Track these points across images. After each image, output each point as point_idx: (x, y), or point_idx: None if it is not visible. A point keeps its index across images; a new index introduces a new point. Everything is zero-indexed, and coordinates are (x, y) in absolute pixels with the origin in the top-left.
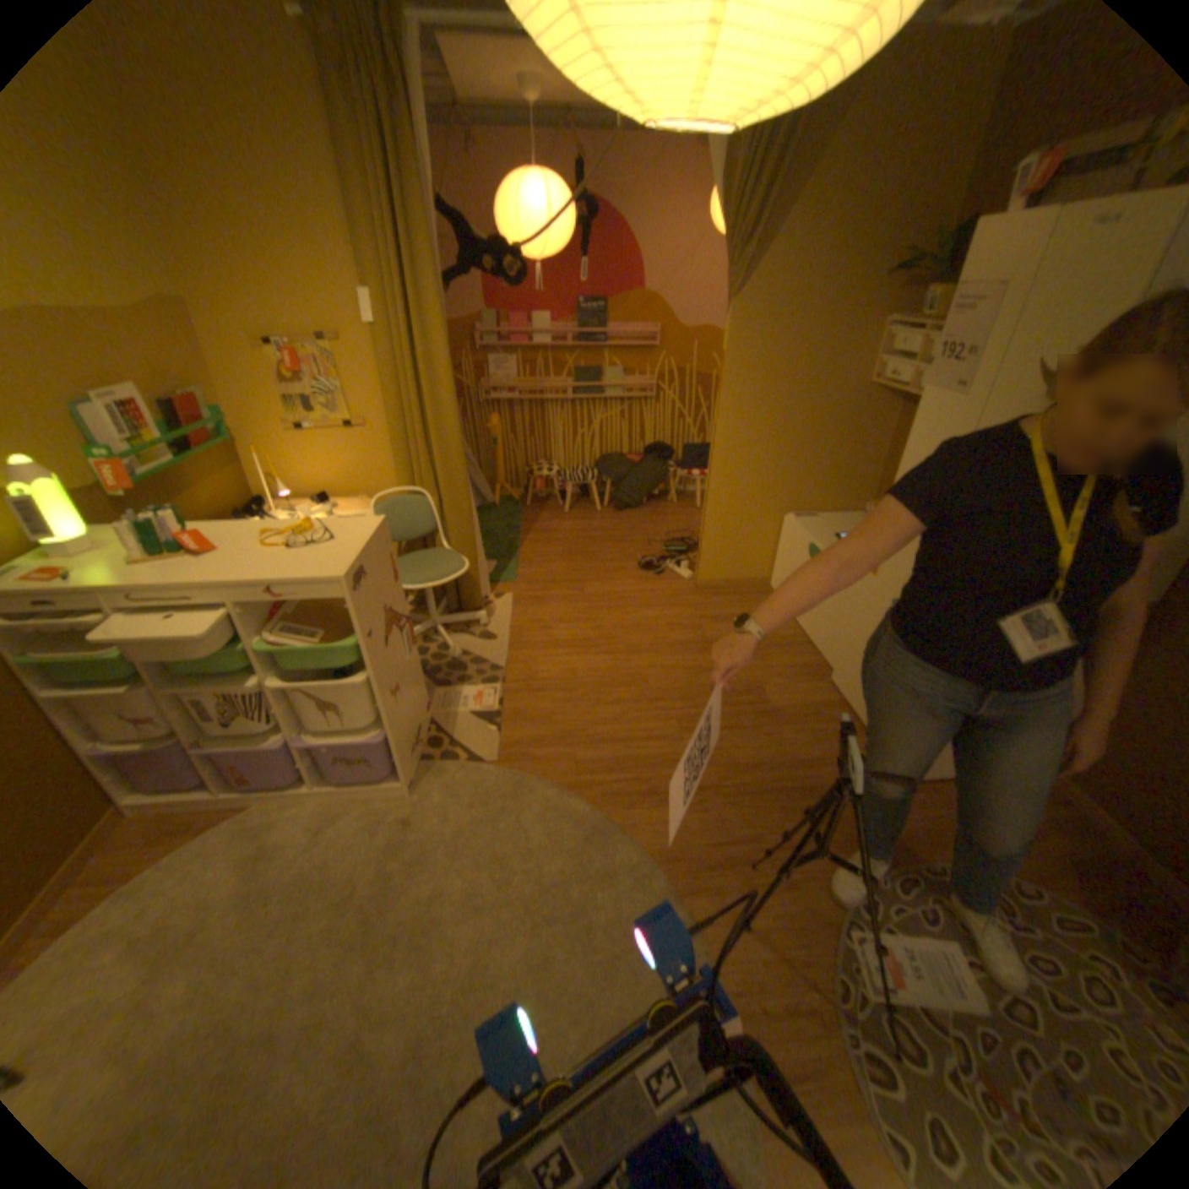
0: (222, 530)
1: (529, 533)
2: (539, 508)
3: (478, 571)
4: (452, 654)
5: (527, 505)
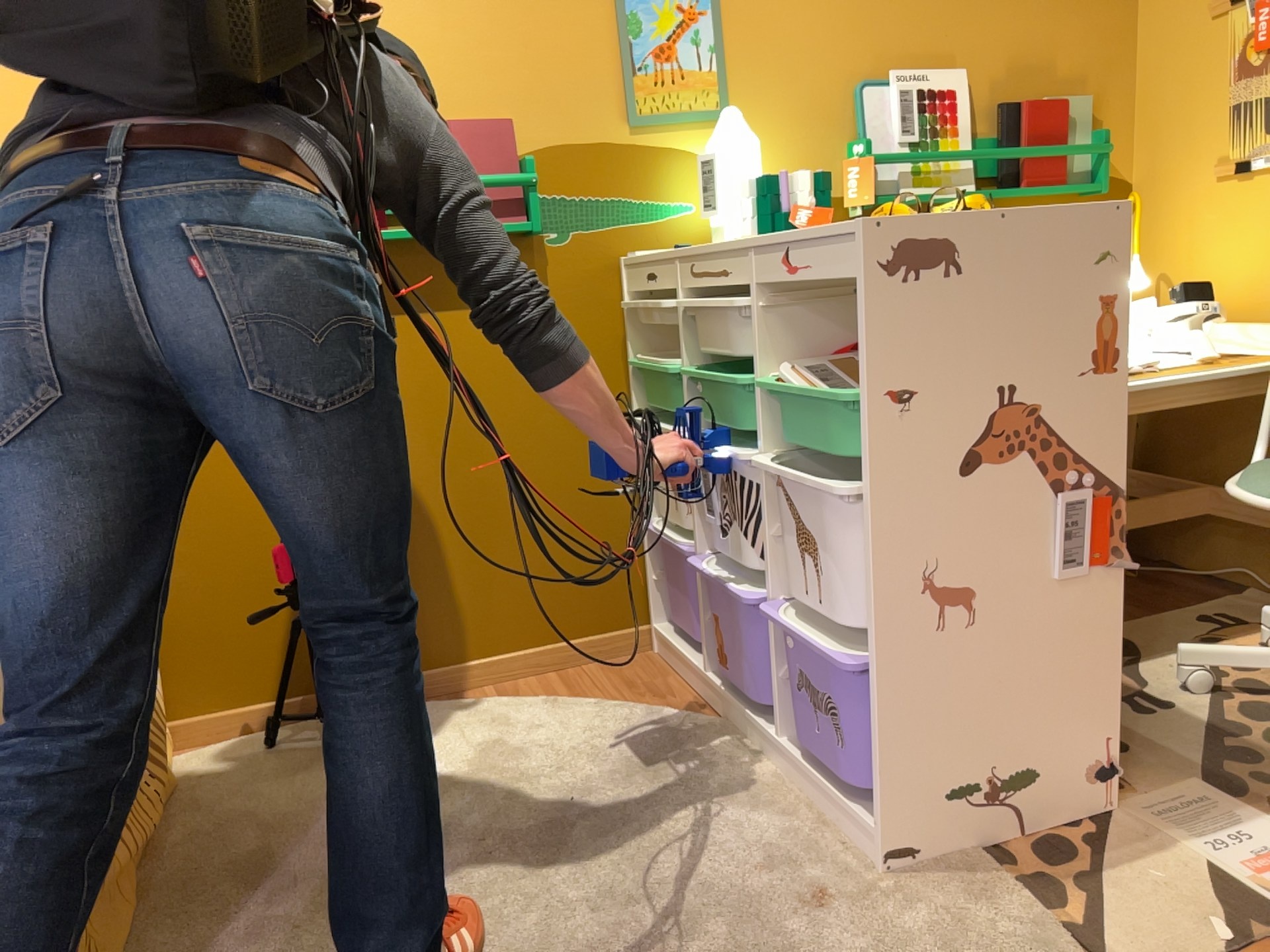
0: None
1: None
2: None
3: None
4: None
5: None
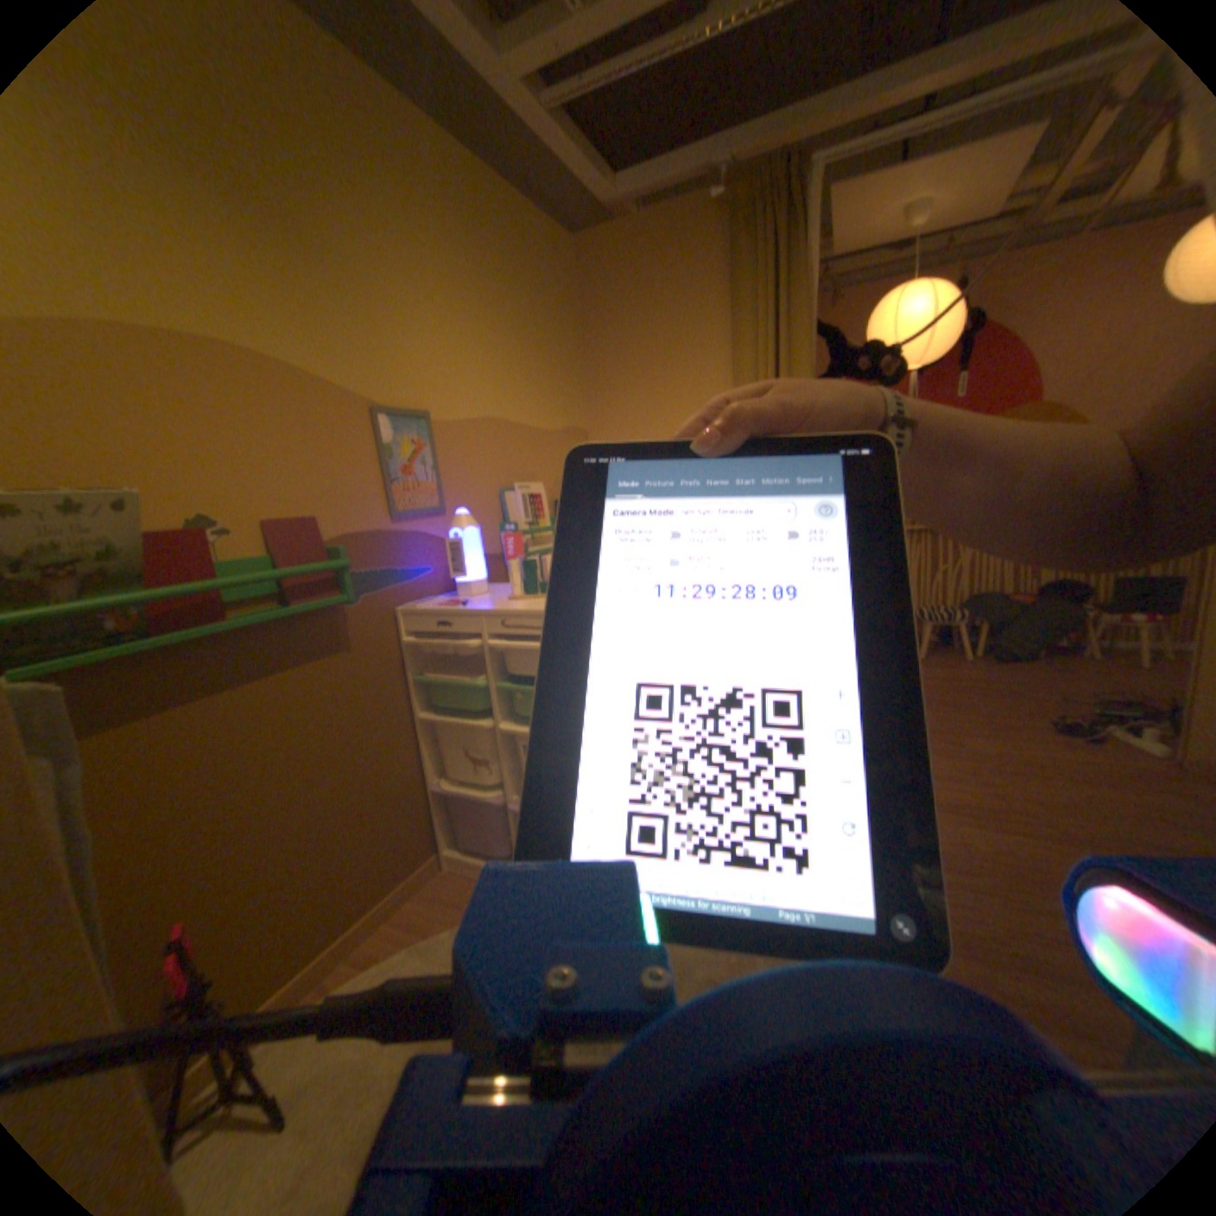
0: None
1: None
2: None
3: None
4: None
5: None
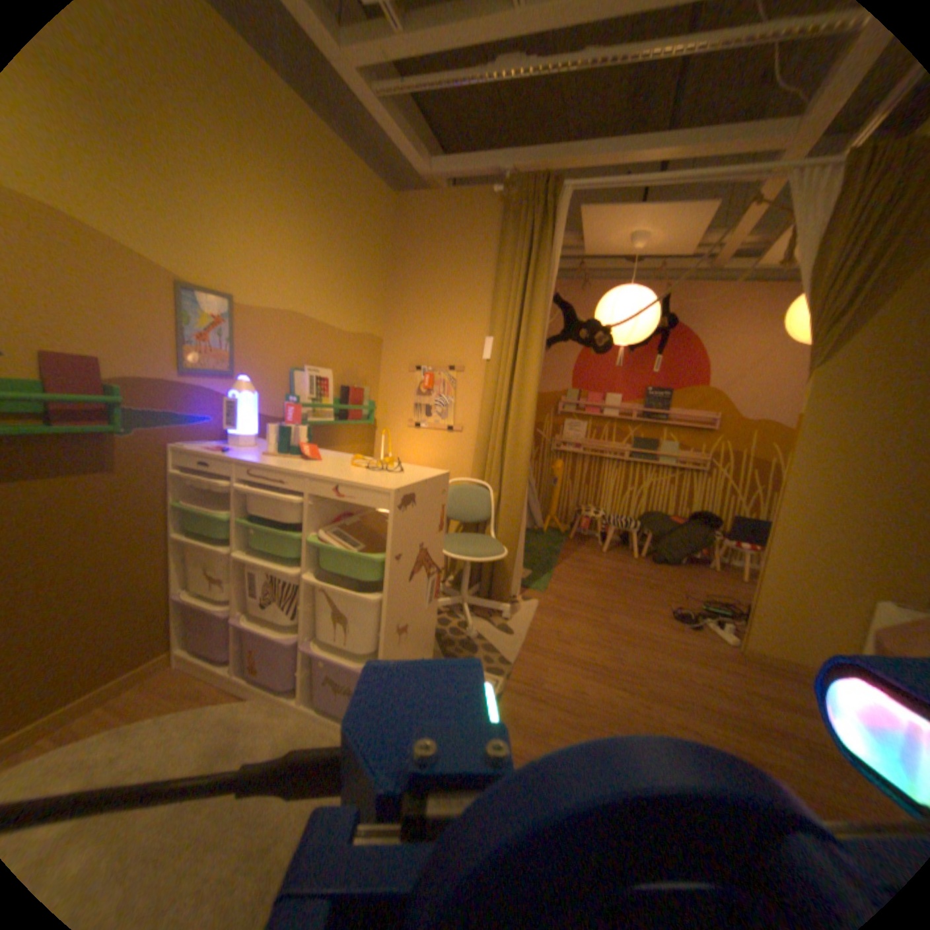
0: (335, 456)
1: (567, 559)
2: (581, 544)
3: (514, 568)
4: (469, 634)
5: (571, 538)
